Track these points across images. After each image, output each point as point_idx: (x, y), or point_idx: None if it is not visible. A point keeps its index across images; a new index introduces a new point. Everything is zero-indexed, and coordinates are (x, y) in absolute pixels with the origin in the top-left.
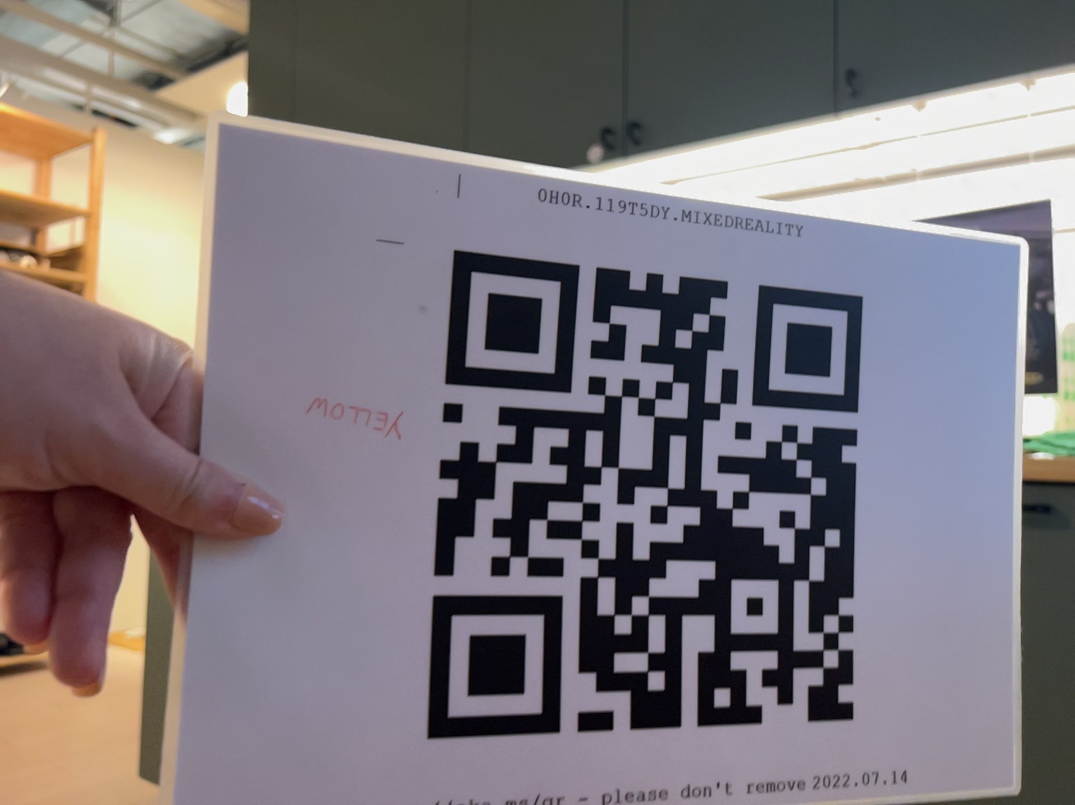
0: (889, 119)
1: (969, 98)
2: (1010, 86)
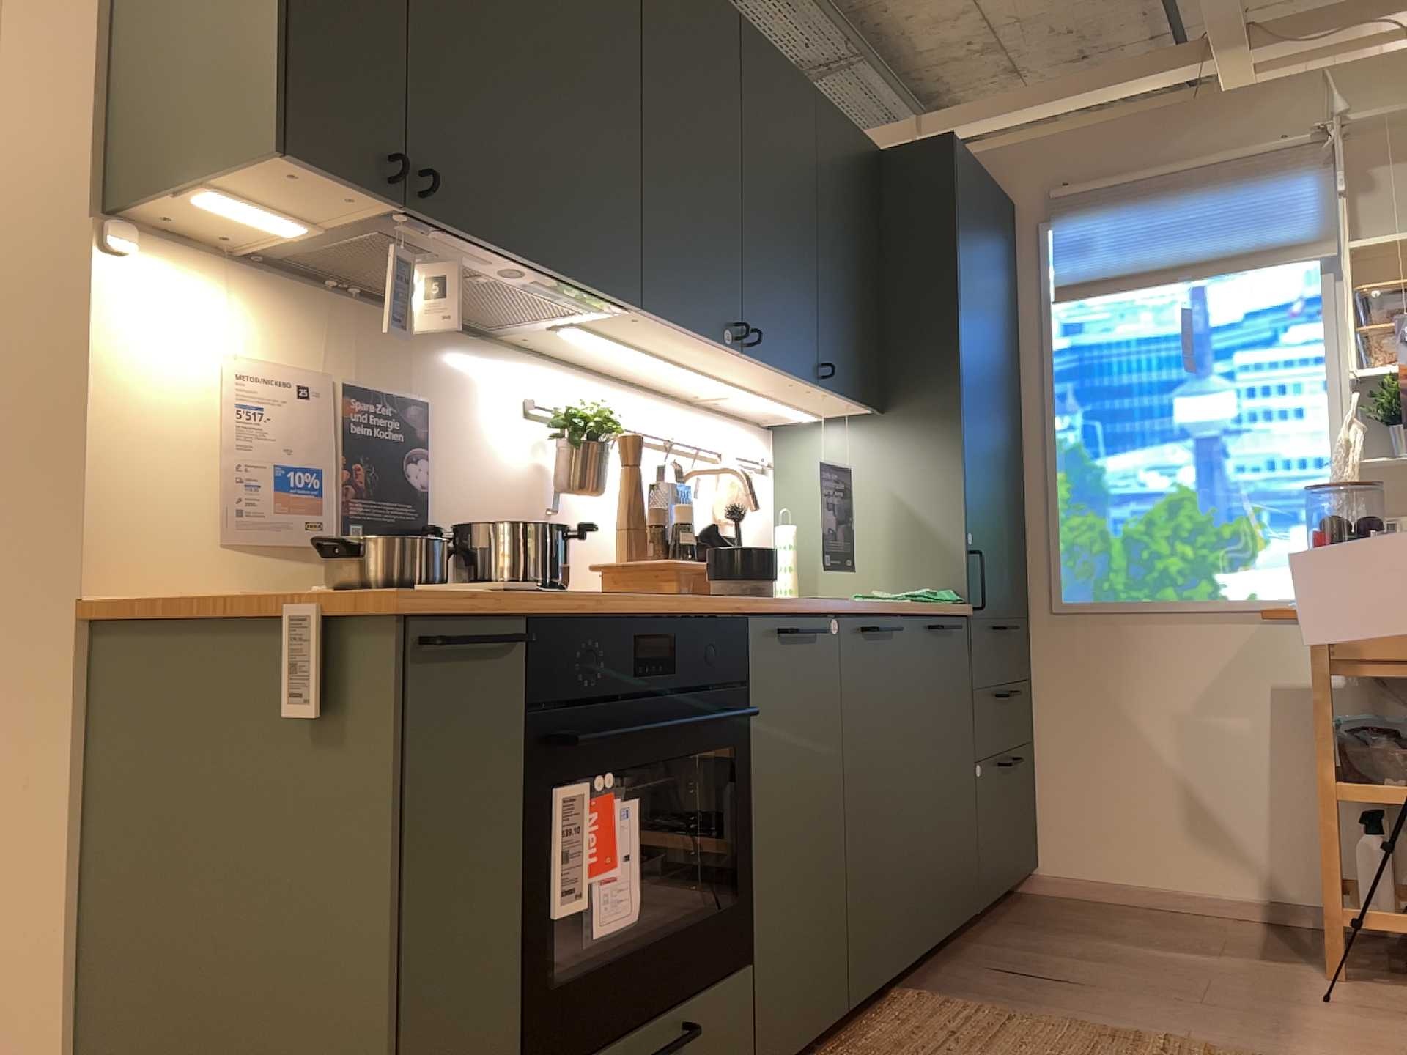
0: (809, 391)
1: (835, 398)
2: (848, 401)
